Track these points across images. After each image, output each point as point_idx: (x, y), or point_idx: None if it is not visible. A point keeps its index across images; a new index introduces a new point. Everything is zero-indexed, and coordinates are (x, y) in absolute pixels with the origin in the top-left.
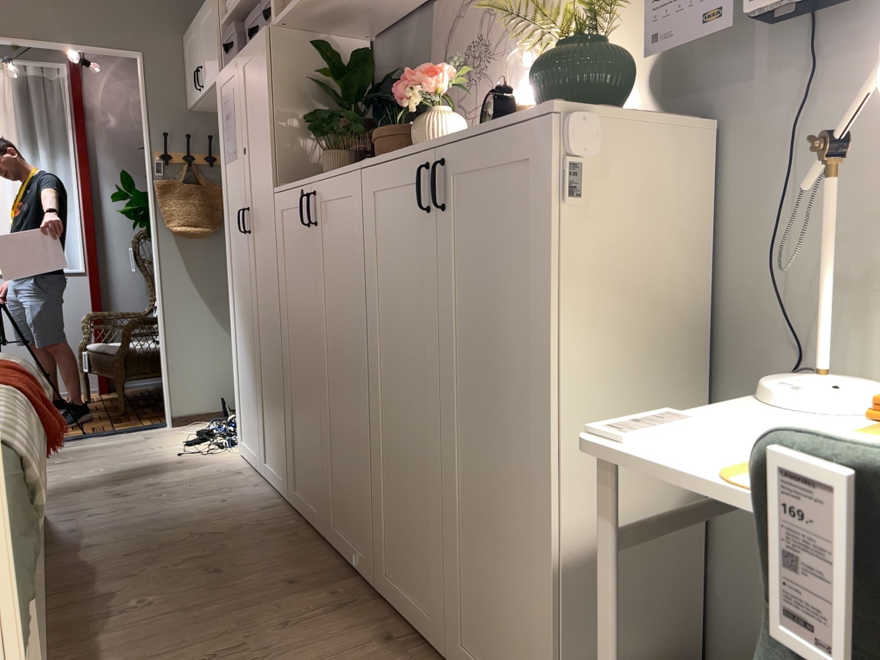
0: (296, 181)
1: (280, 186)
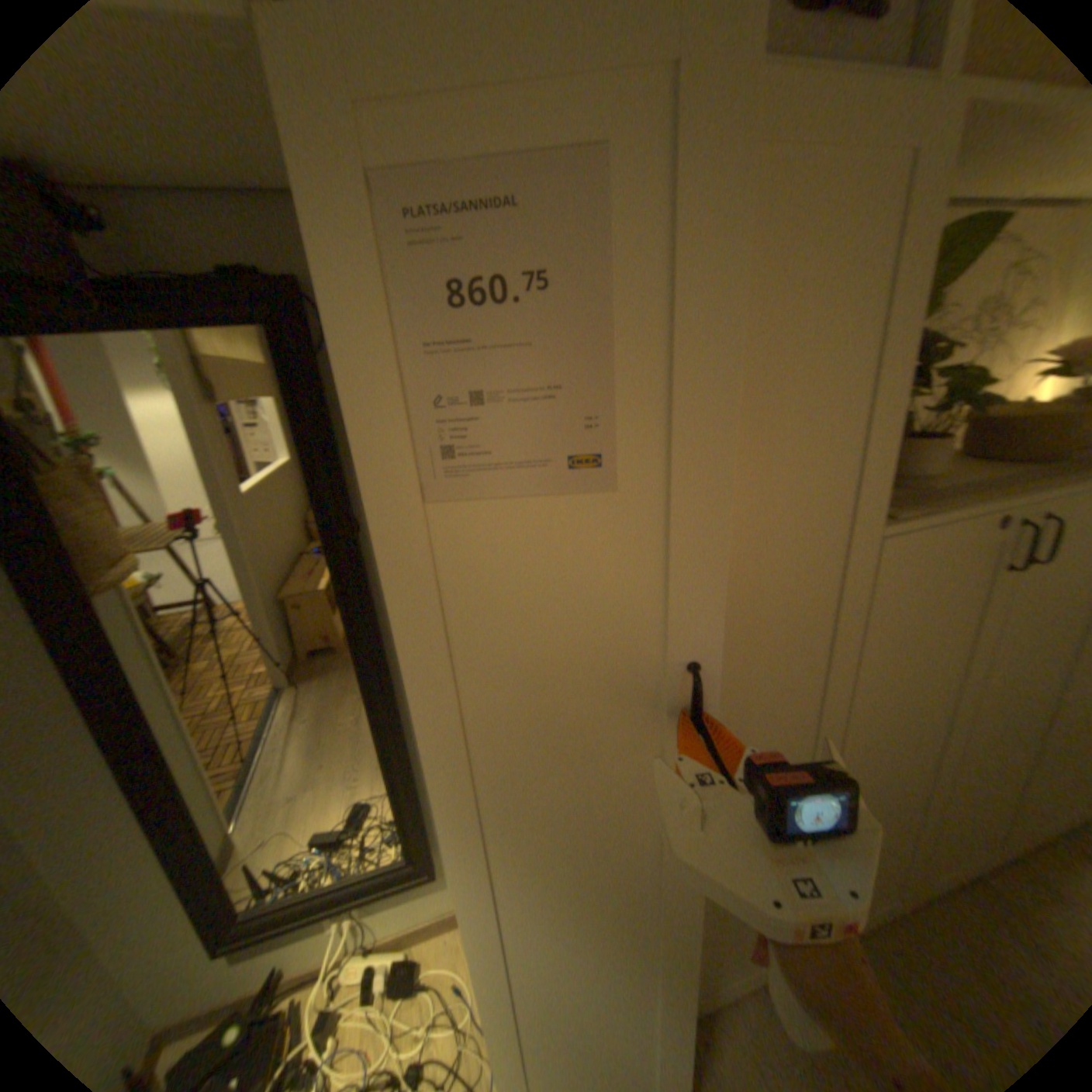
0: (977, 504)
1: (907, 518)
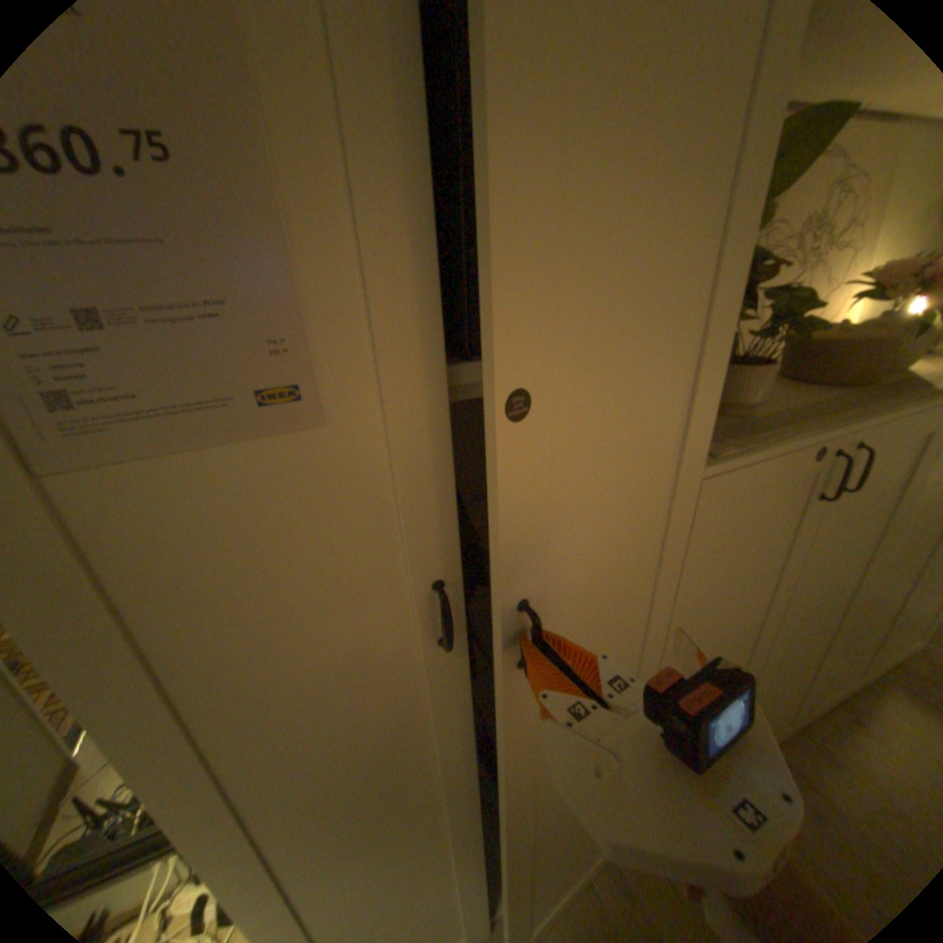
0: (796, 436)
1: (727, 455)
